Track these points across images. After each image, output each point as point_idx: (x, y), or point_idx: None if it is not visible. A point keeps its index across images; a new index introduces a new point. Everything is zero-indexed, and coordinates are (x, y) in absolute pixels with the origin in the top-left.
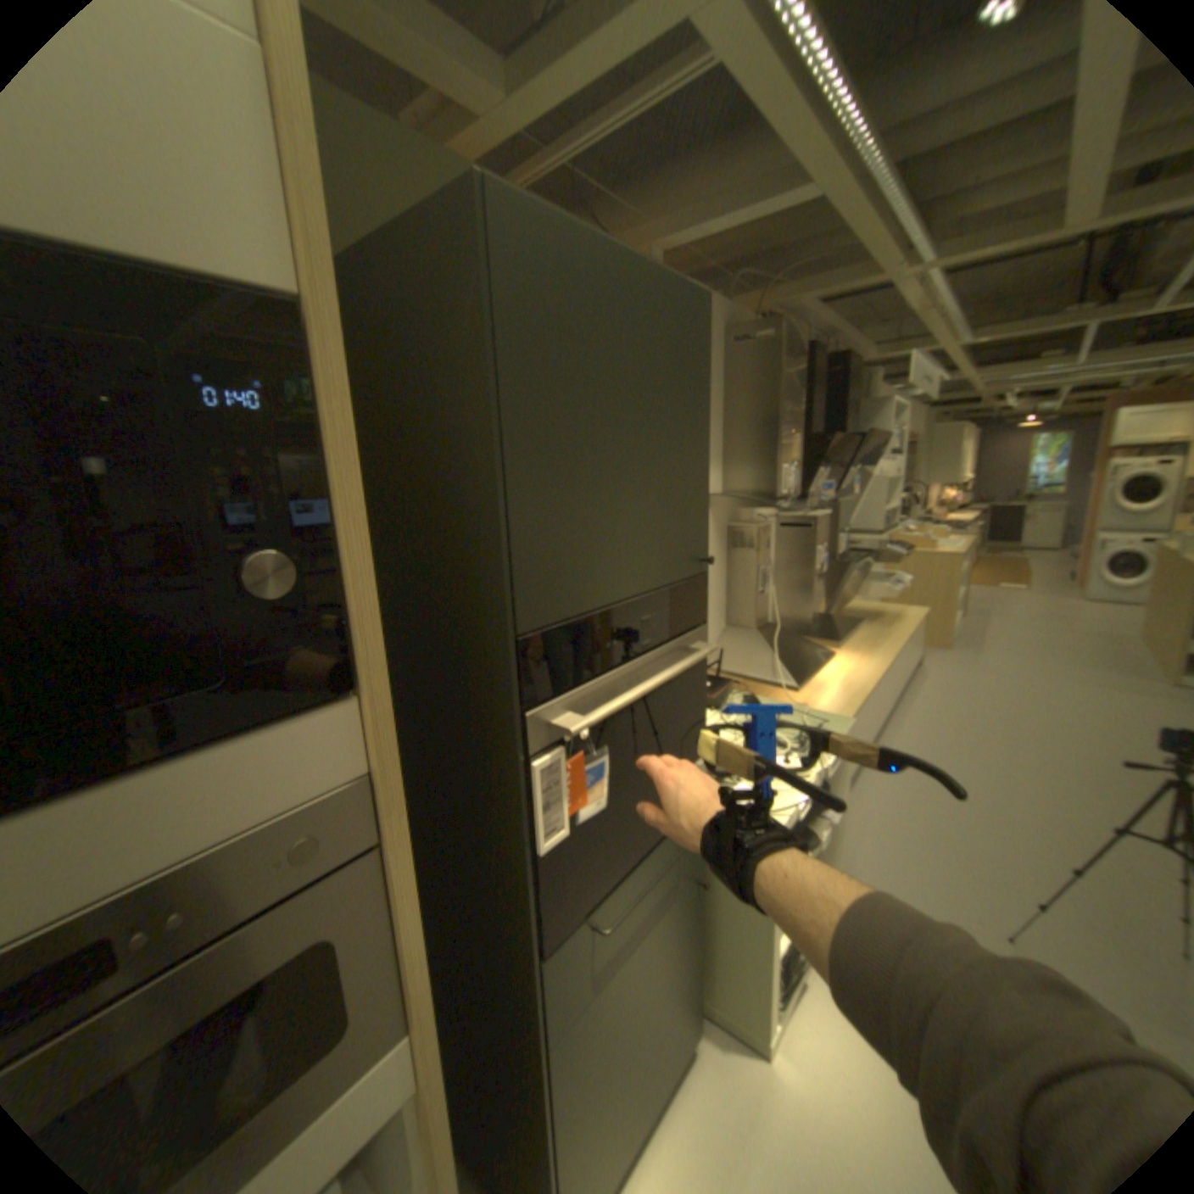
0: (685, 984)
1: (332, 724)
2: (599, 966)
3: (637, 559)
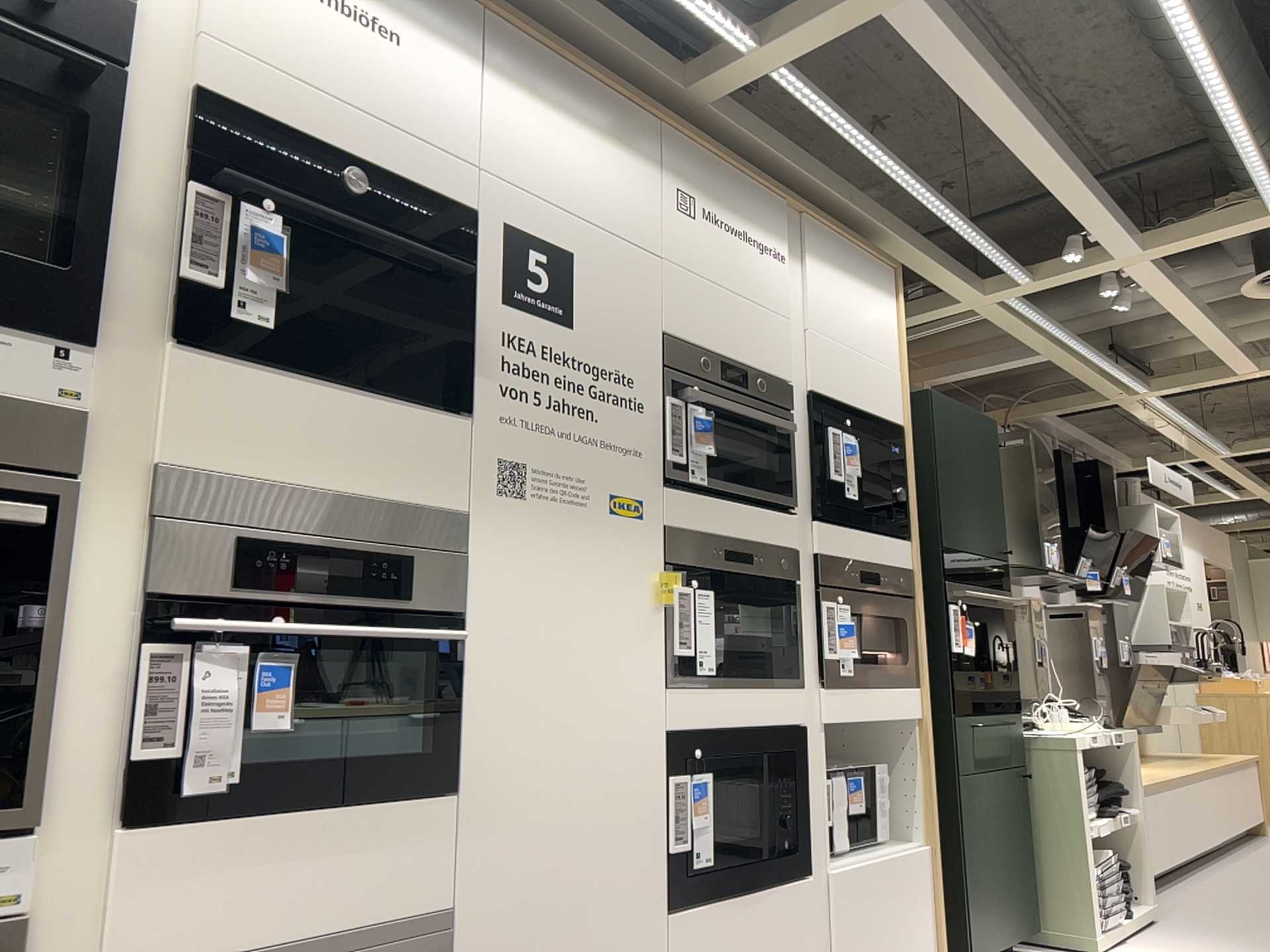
0: (1021, 857)
1: (906, 547)
2: (975, 753)
3: (975, 536)
